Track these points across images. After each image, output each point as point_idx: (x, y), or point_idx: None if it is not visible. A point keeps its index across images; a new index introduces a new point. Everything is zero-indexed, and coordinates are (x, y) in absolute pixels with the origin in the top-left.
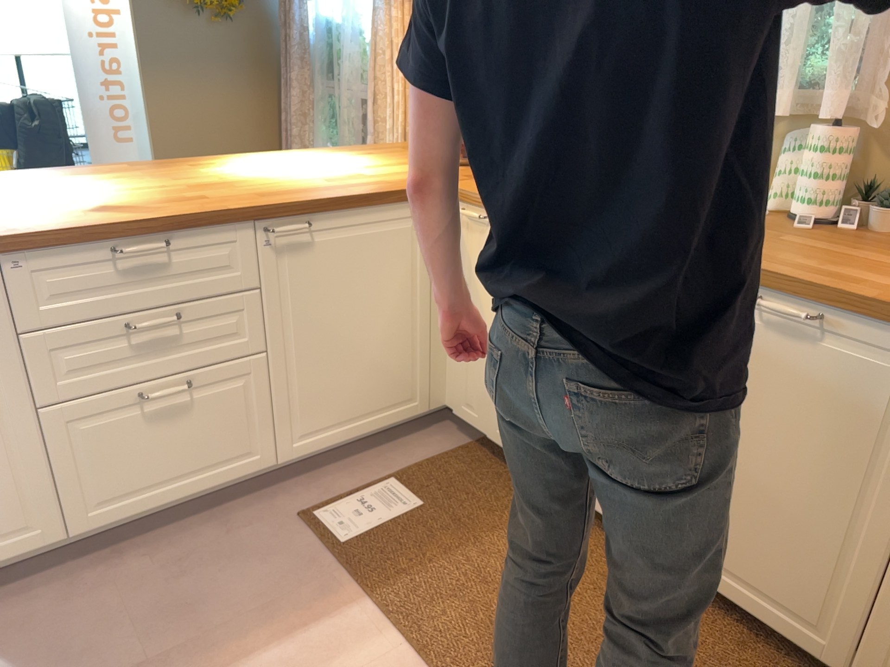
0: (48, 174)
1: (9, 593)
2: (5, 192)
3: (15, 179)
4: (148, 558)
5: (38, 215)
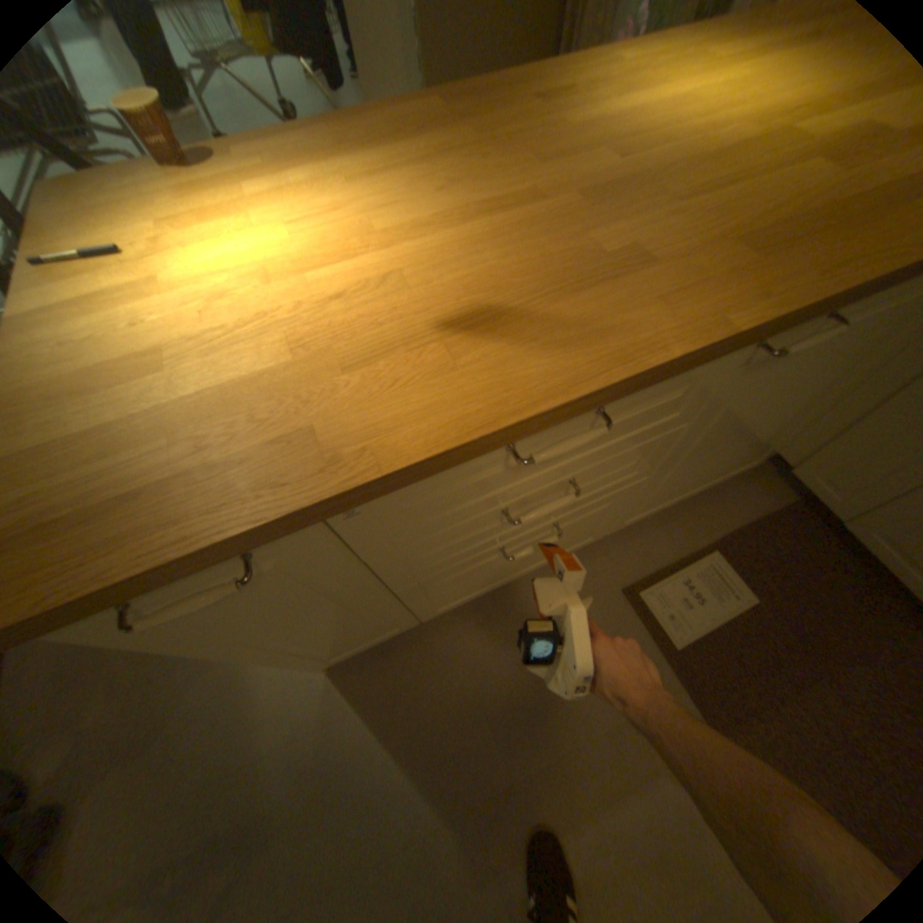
0: (329, 137)
1: (375, 652)
2: (278, 216)
3: (283, 154)
4: (487, 629)
5: (357, 346)
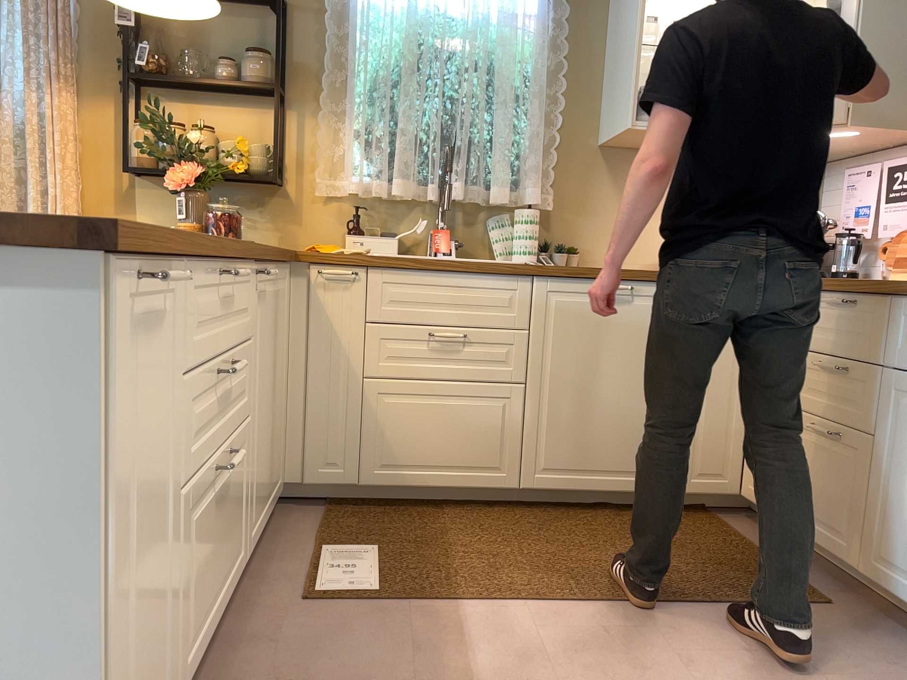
0: None
1: None
2: None
3: None
4: None
5: None
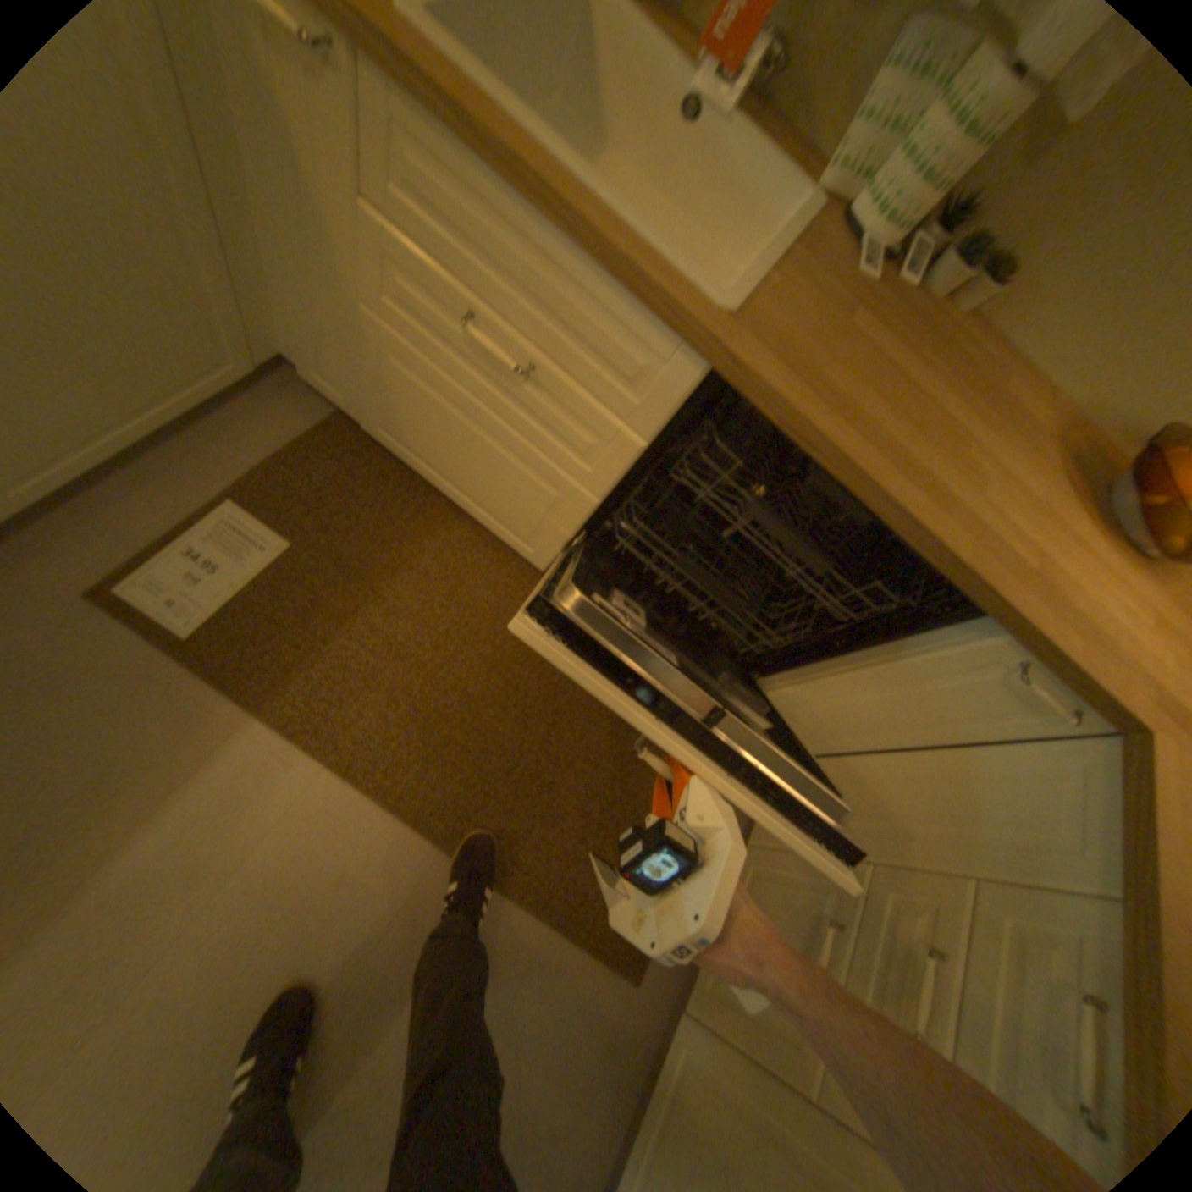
0: None
1: None
2: None
3: None
4: None
5: None
